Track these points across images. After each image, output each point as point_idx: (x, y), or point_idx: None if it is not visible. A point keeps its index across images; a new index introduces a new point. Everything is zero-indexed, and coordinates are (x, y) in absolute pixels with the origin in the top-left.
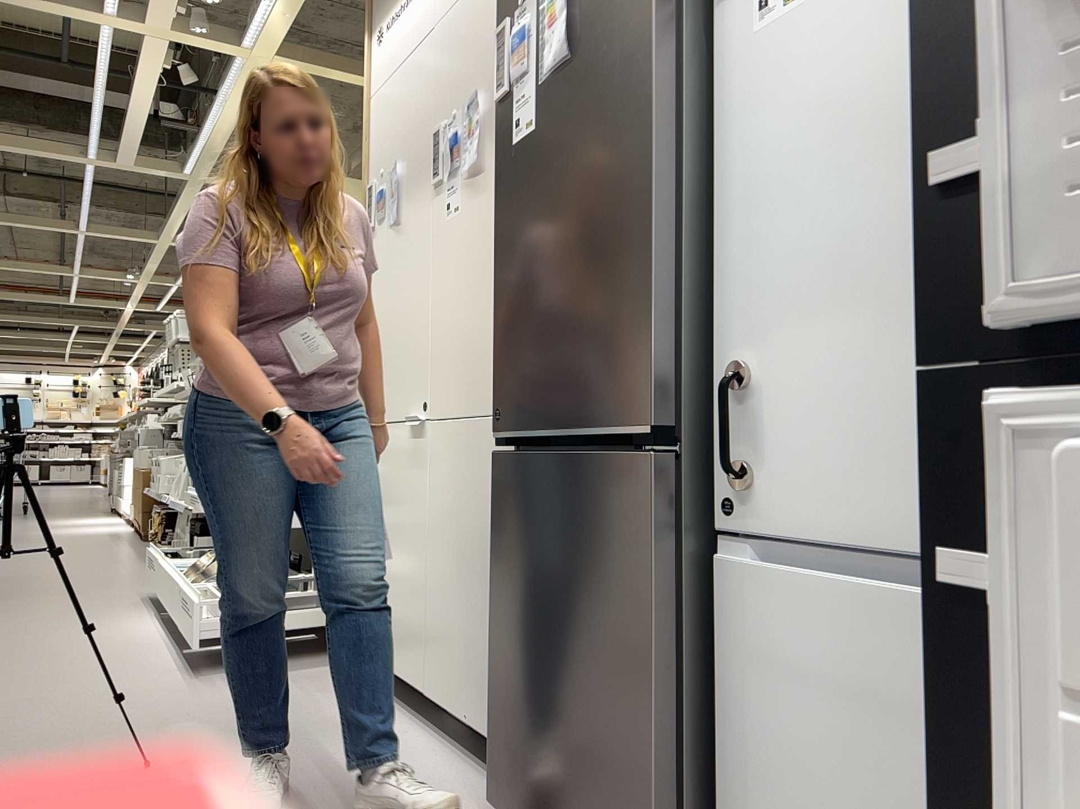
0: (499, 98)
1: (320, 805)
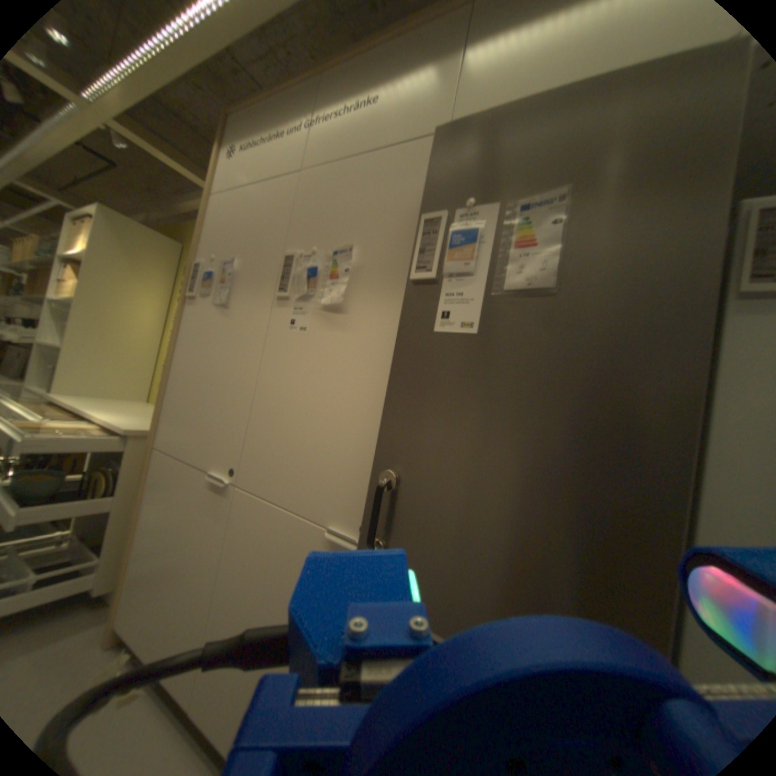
0: (419, 279)
1: None
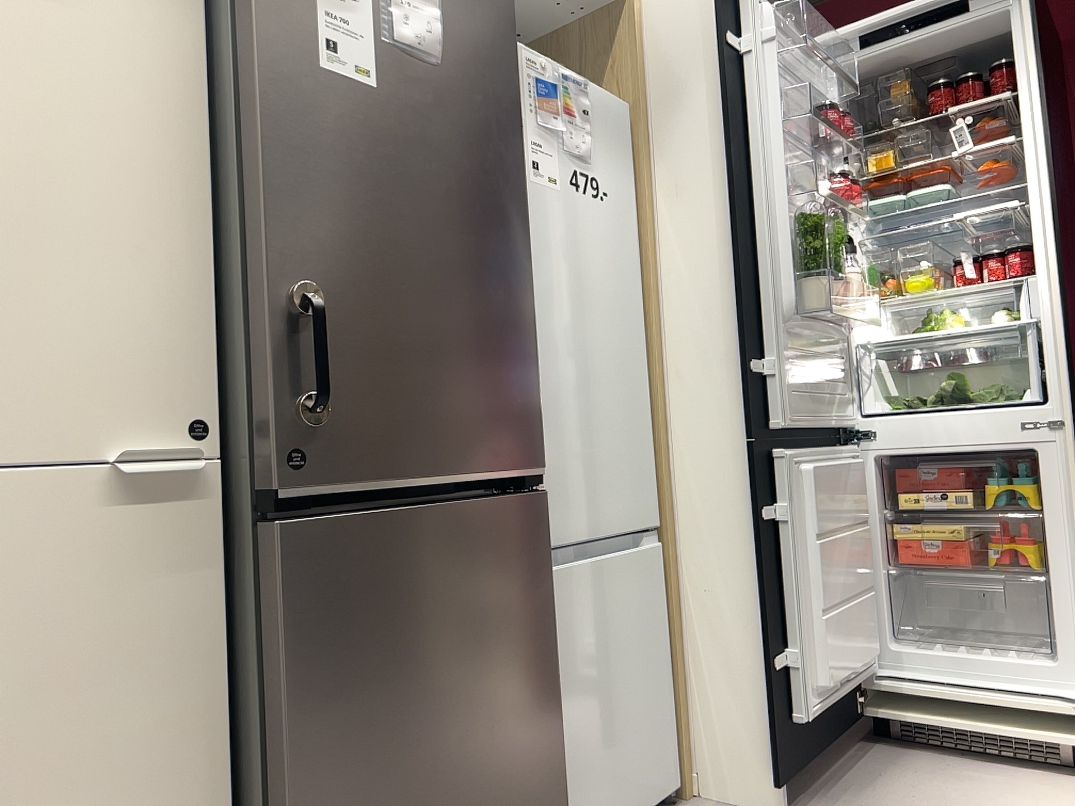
0: None
1: None
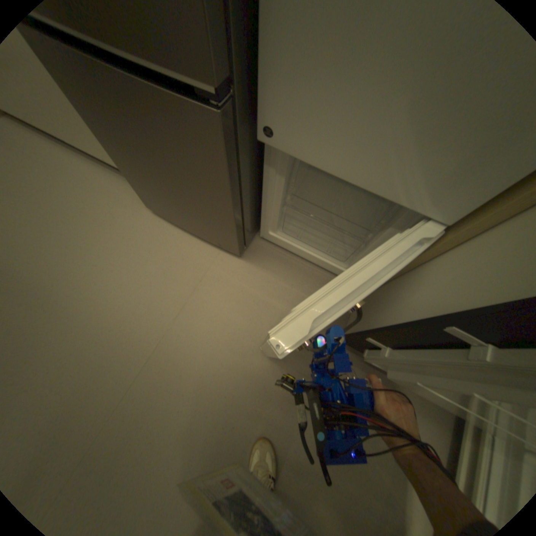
0: None
1: (72, 228)
